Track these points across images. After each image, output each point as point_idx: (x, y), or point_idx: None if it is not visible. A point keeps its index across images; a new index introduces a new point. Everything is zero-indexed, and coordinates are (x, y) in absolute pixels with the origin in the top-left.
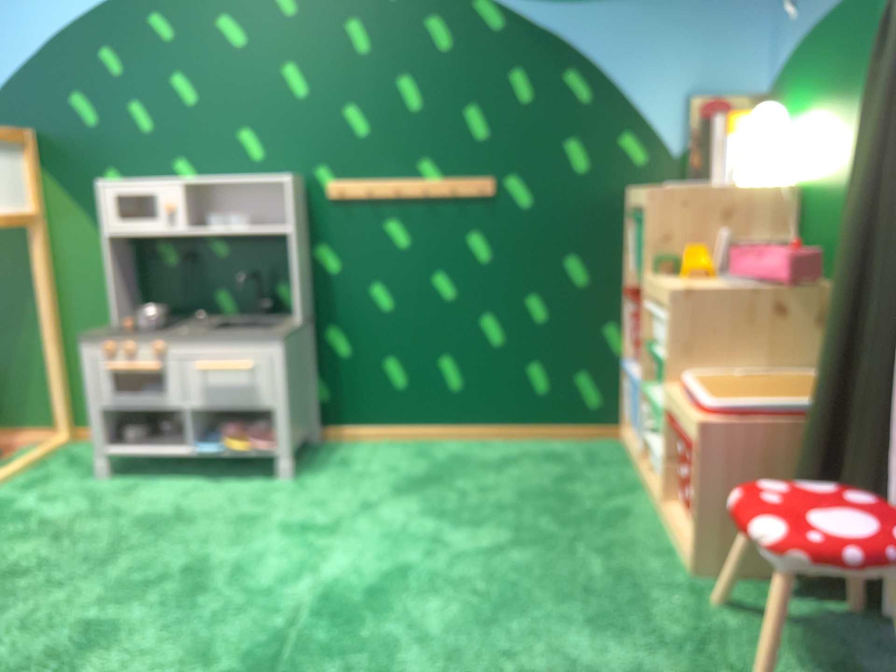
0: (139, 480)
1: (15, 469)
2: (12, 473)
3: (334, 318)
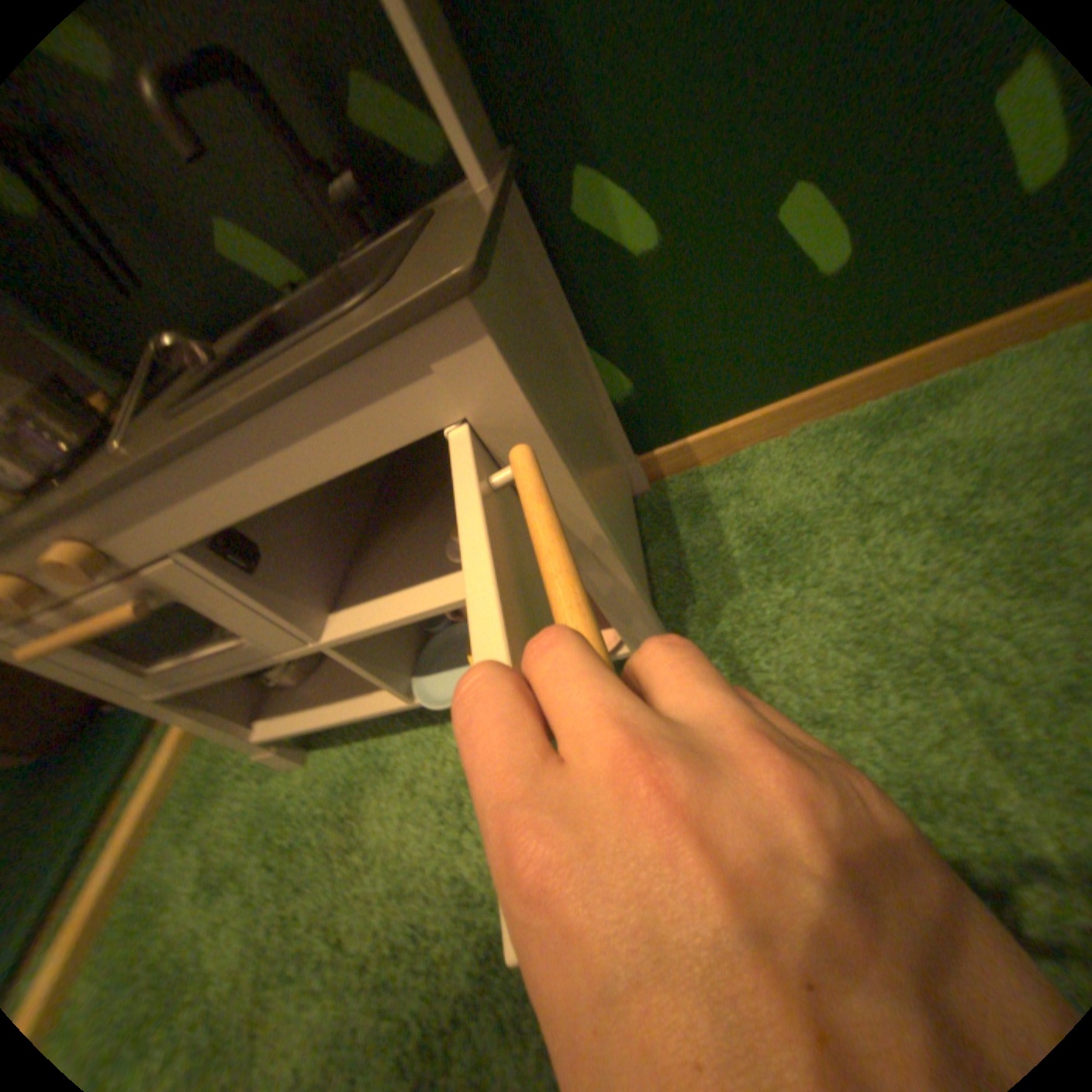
0: (350, 751)
1: (158, 776)
2: (151, 797)
3: (568, 124)
